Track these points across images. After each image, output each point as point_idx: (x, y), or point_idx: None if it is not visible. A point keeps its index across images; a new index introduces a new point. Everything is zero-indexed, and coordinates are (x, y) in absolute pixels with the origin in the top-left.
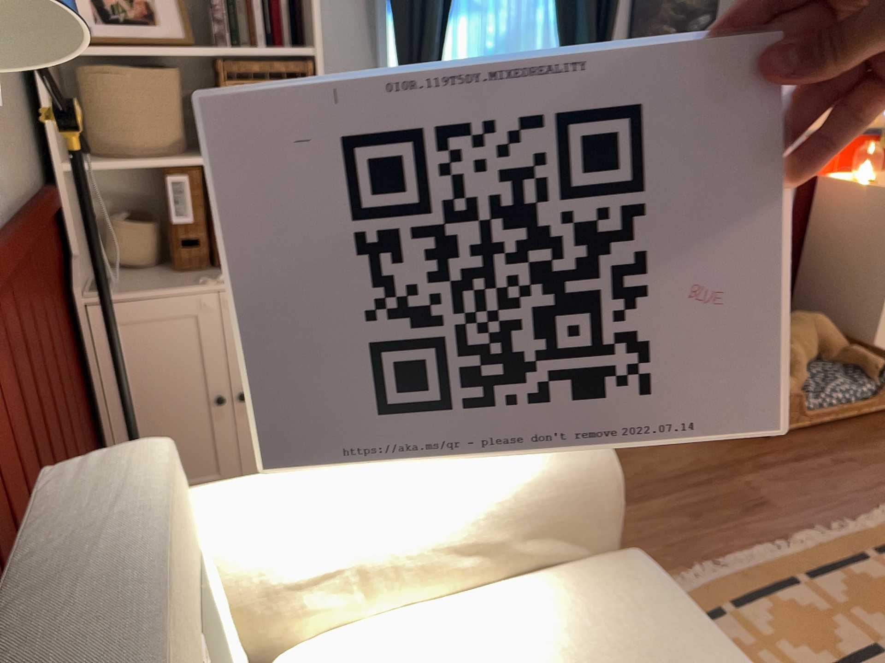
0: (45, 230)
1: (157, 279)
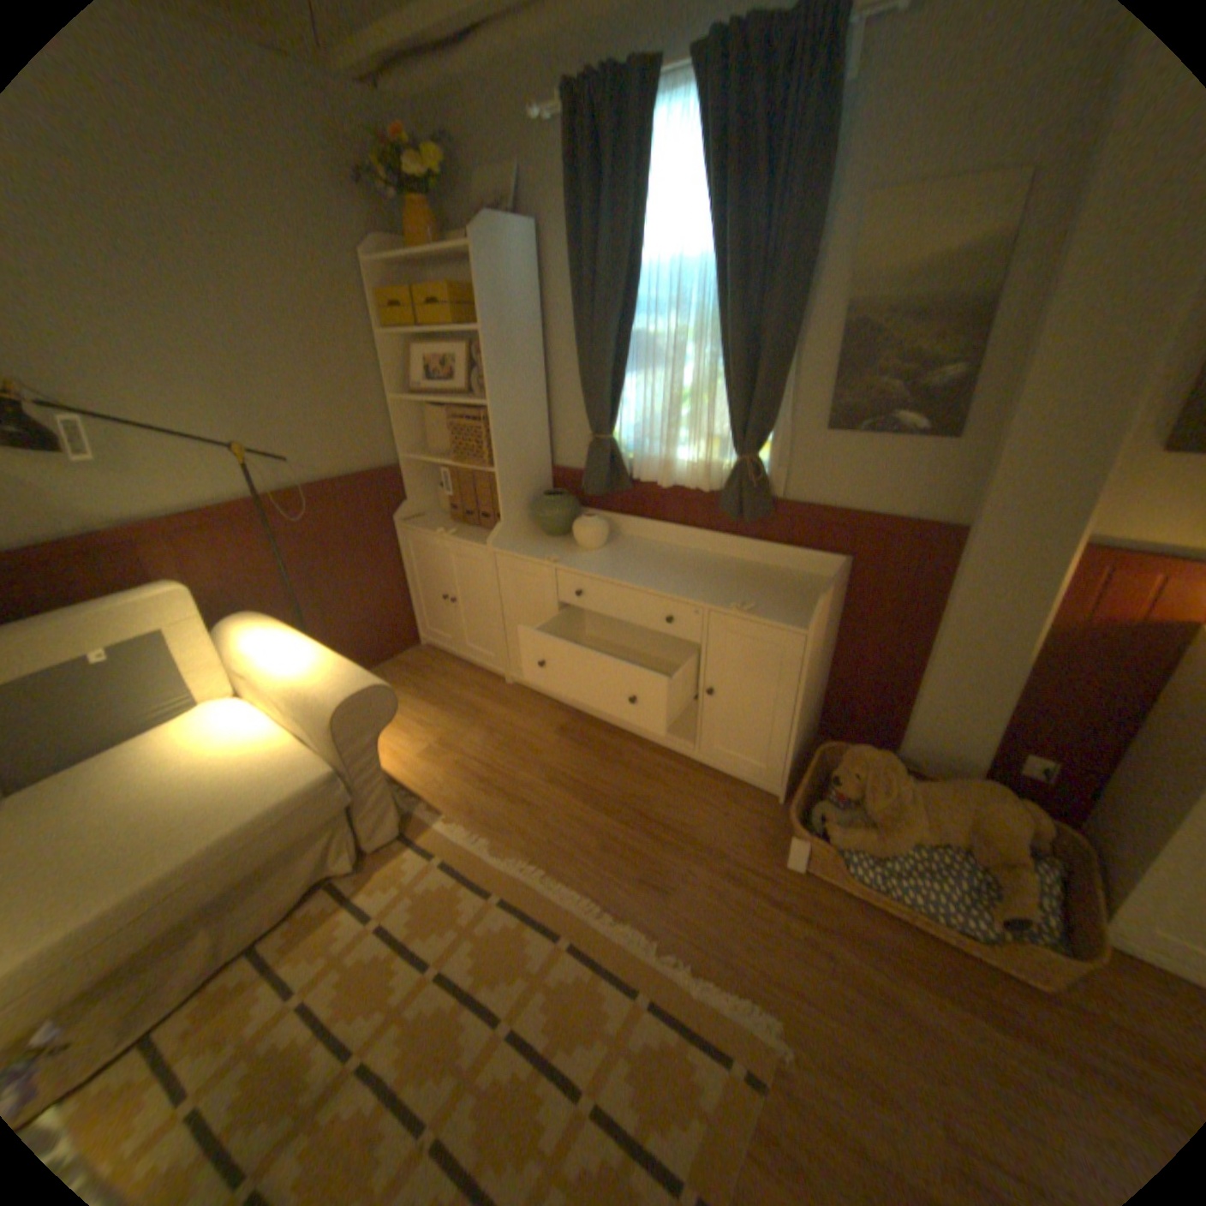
0: (374, 486)
1: (436, 522)
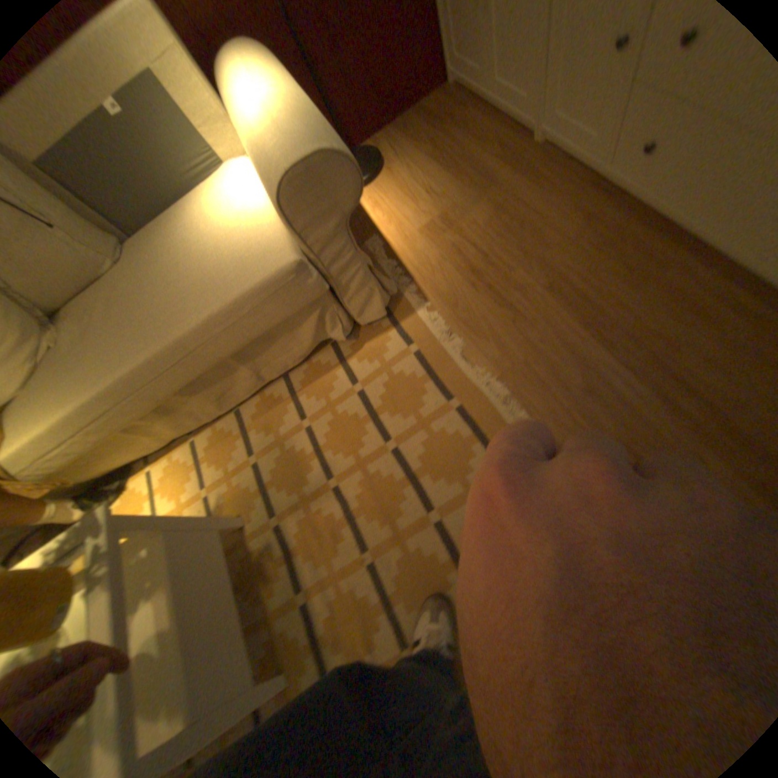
0: None
1: None
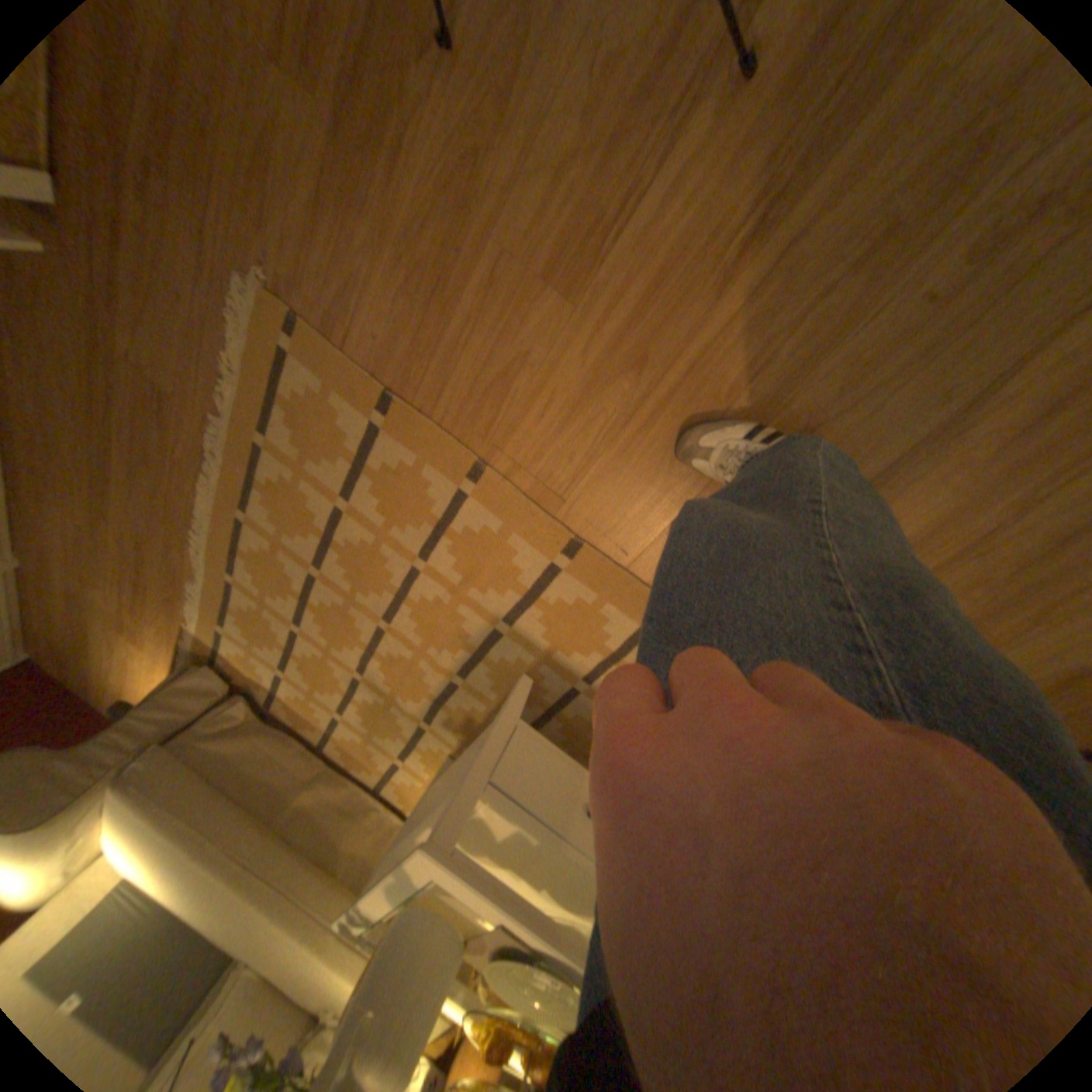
0: None
1: None
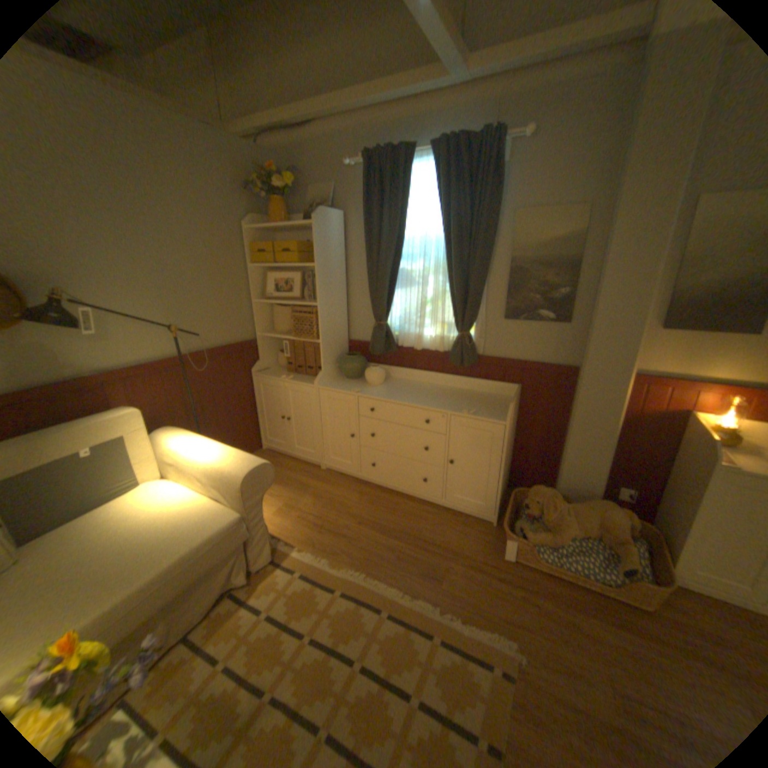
0: (241, 352)
1: (278, 373)
